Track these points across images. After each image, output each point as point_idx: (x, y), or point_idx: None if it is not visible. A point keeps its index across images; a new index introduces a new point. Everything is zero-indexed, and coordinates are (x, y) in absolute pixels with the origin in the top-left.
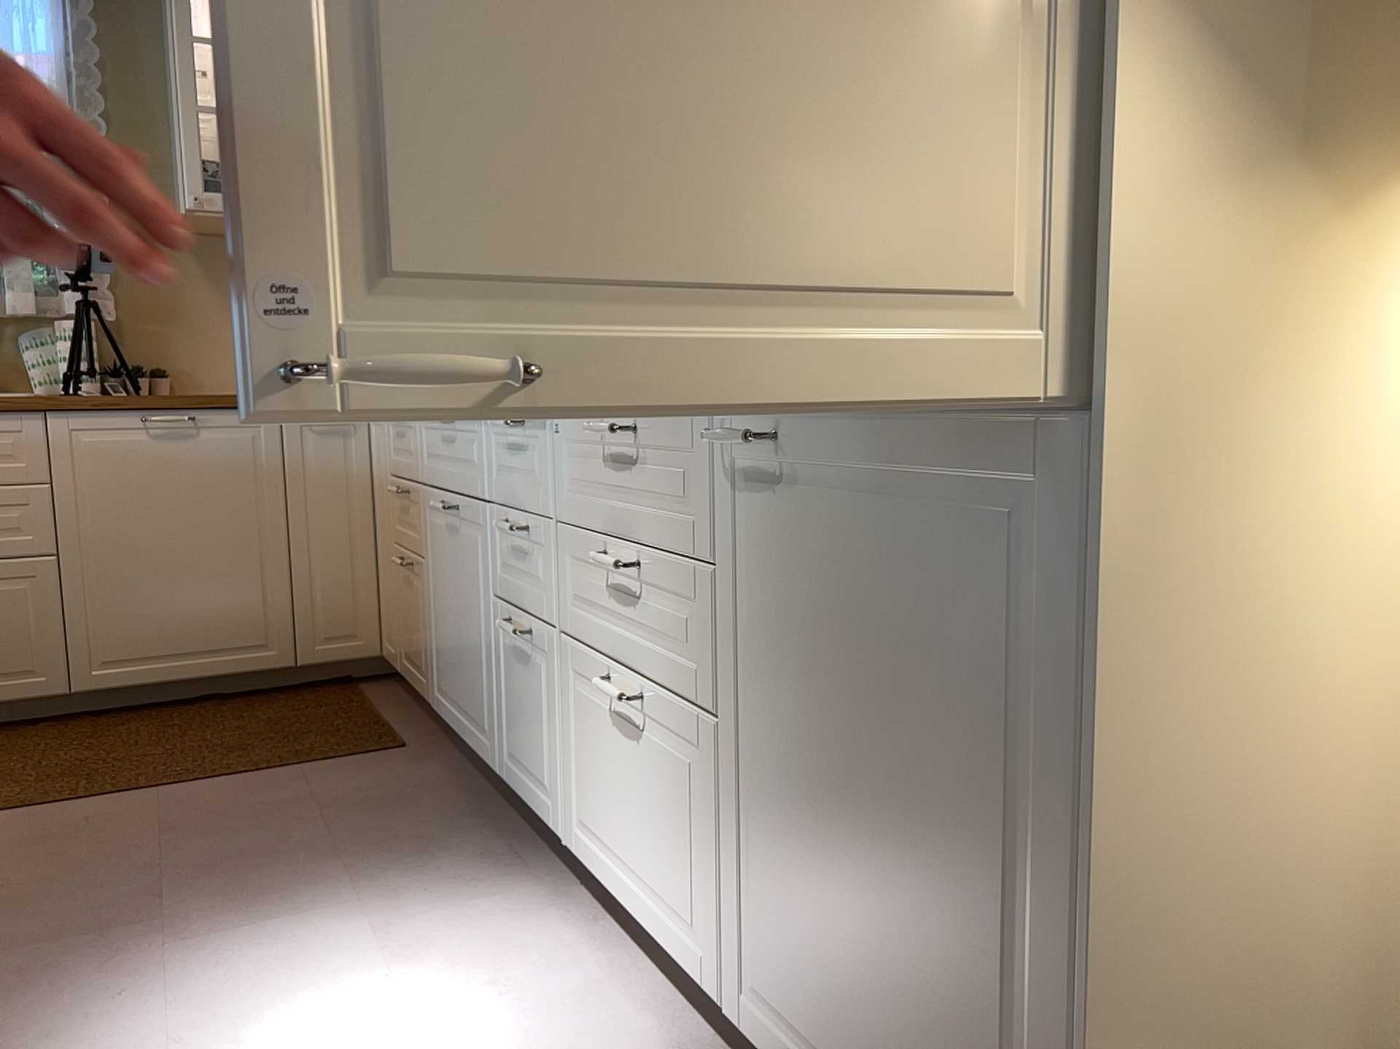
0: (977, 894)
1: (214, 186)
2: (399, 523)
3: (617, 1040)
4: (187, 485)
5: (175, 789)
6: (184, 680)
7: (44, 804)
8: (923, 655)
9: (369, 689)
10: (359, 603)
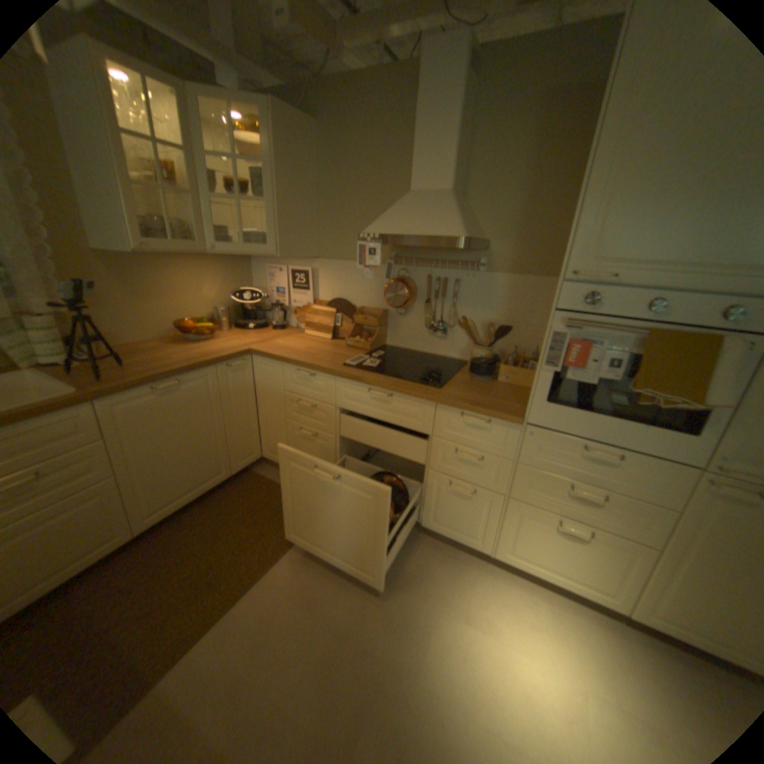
0: None
1: (141, 232)
2: (297, 413)
3: (578, 627)
4: (179, 415)
5: (267, 575)
6: (188, 503)
7: (216, 617)
8: None
9: (262, 472)
10: (253, 439)
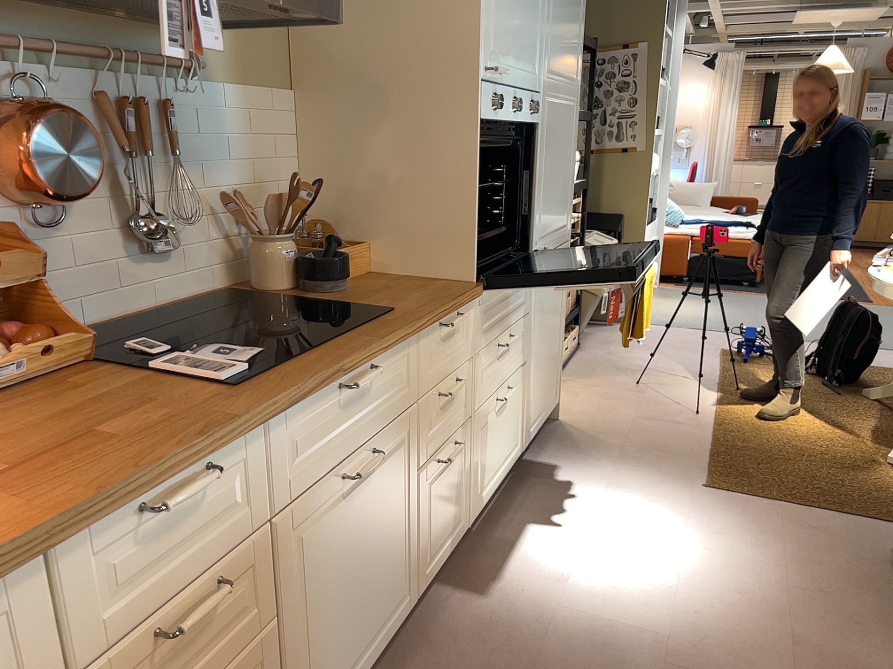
0: (557, 335)
1: None
2: None
3: (528, 498)
4: None
5: None
6: None
7: None
8: (555, 296)
9: None
10: None
